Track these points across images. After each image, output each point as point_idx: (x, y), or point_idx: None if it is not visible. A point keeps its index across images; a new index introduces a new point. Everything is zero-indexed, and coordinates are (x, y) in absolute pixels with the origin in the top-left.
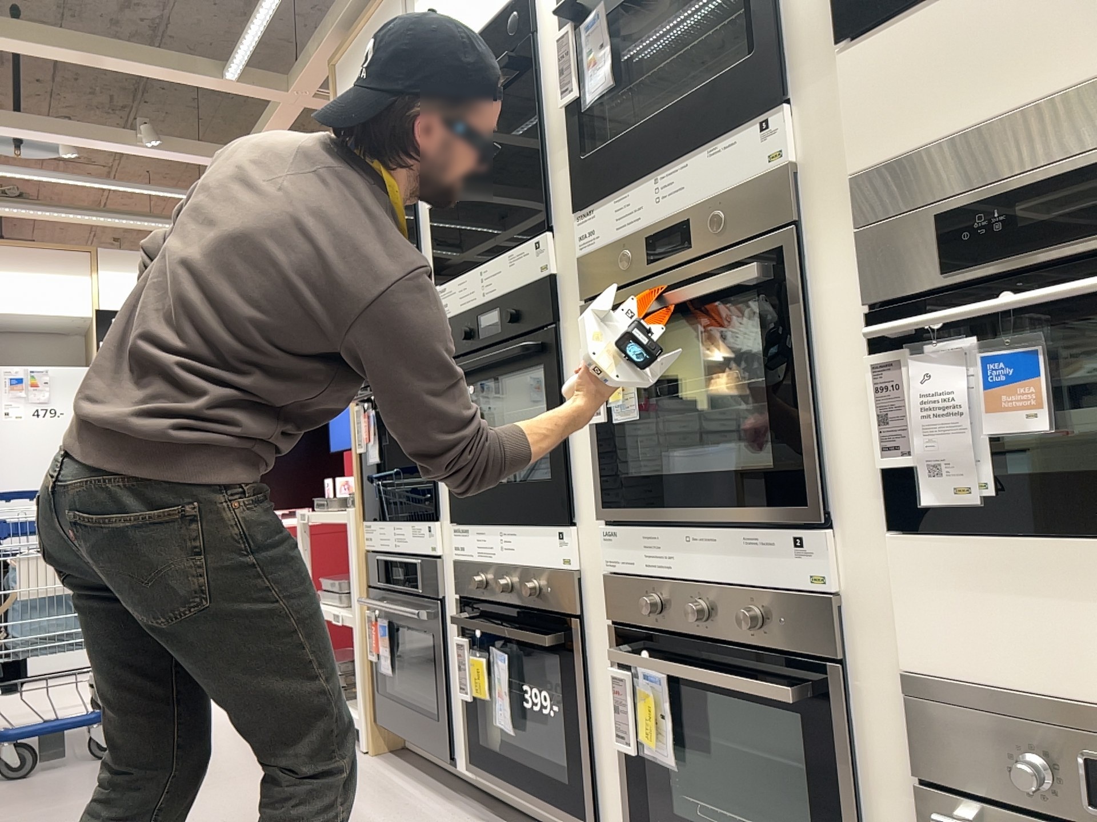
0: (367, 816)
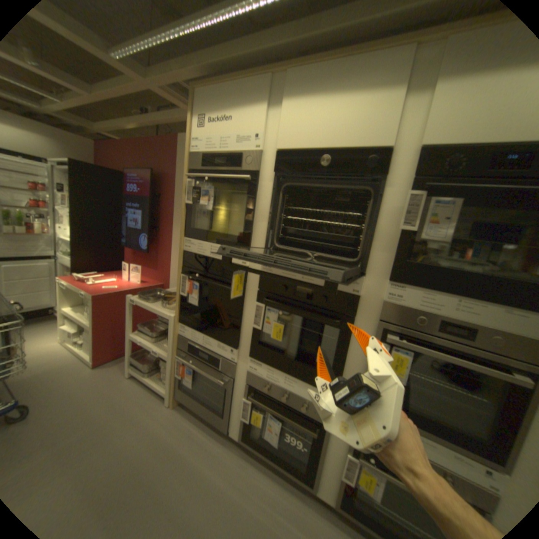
0: (193, 463)
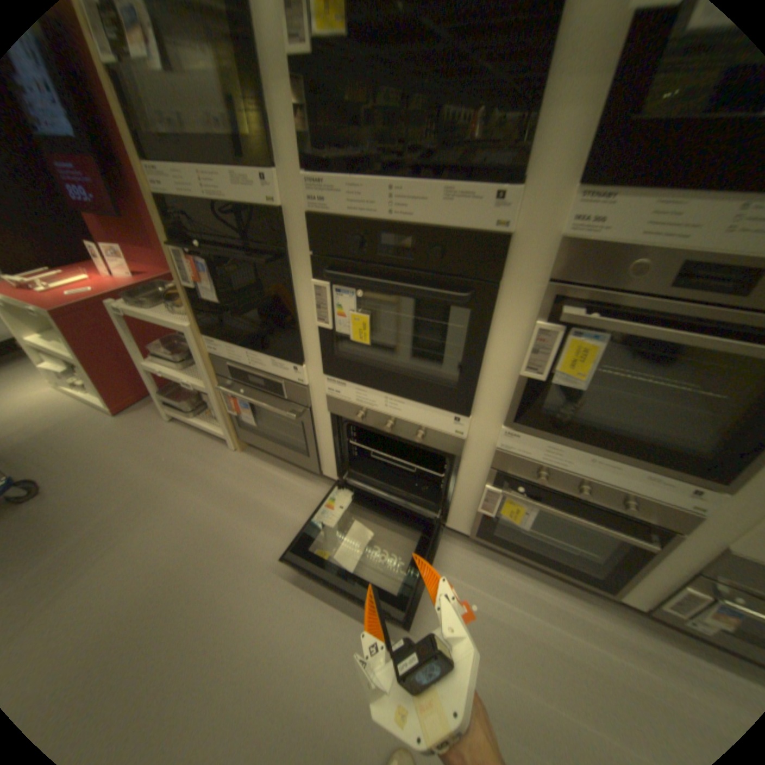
0: (281, 511)
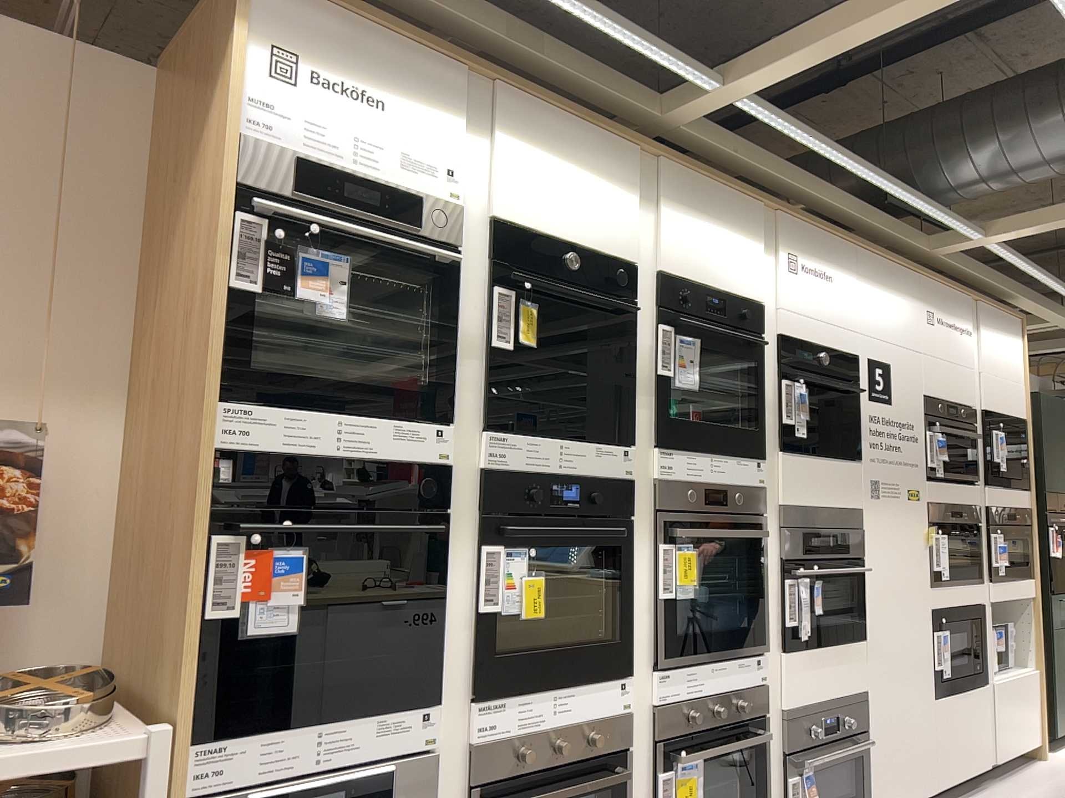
0: None
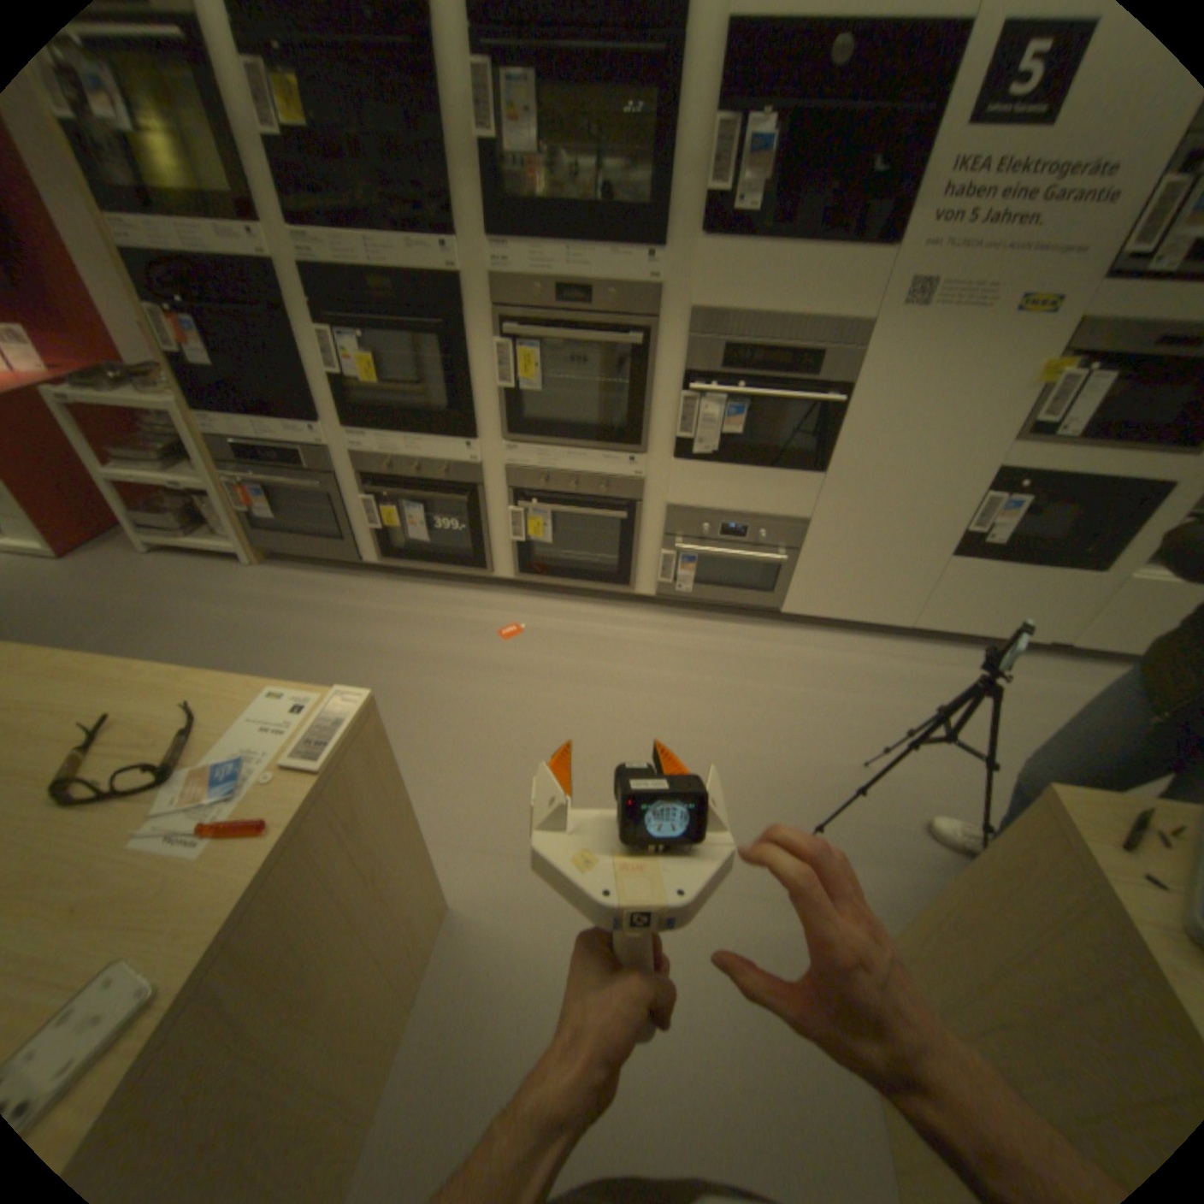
0: (322, 603)
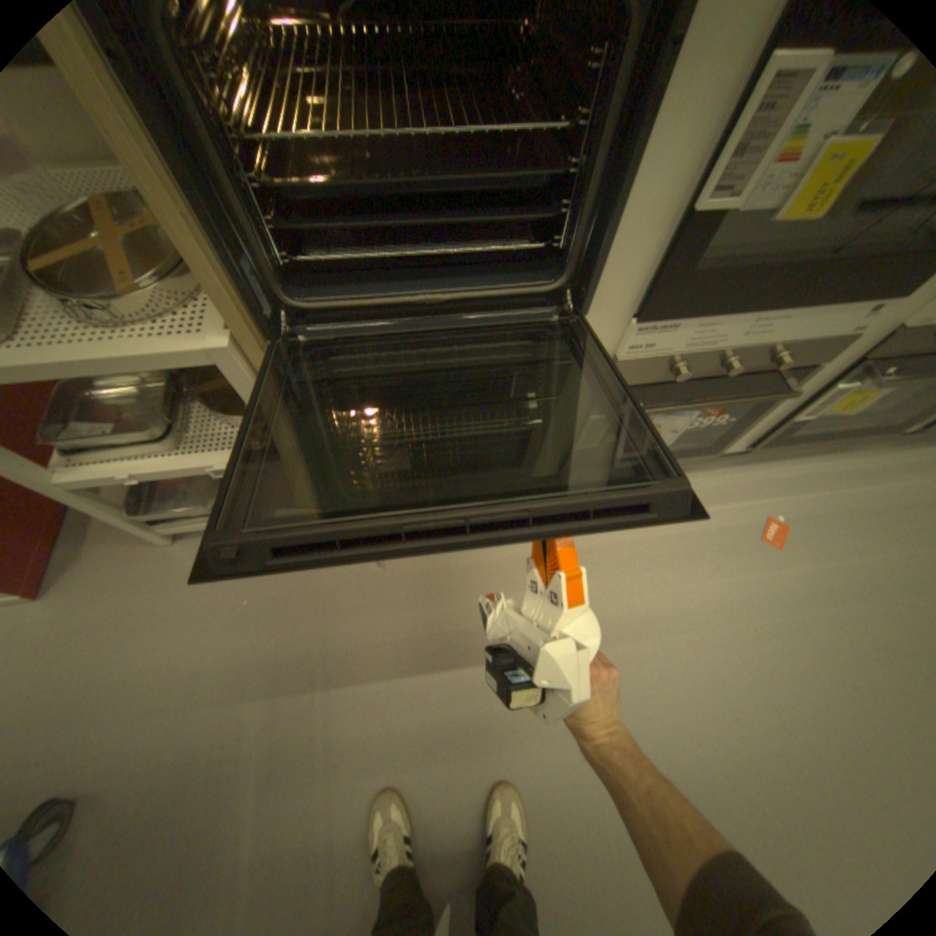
0: (503, 555)
